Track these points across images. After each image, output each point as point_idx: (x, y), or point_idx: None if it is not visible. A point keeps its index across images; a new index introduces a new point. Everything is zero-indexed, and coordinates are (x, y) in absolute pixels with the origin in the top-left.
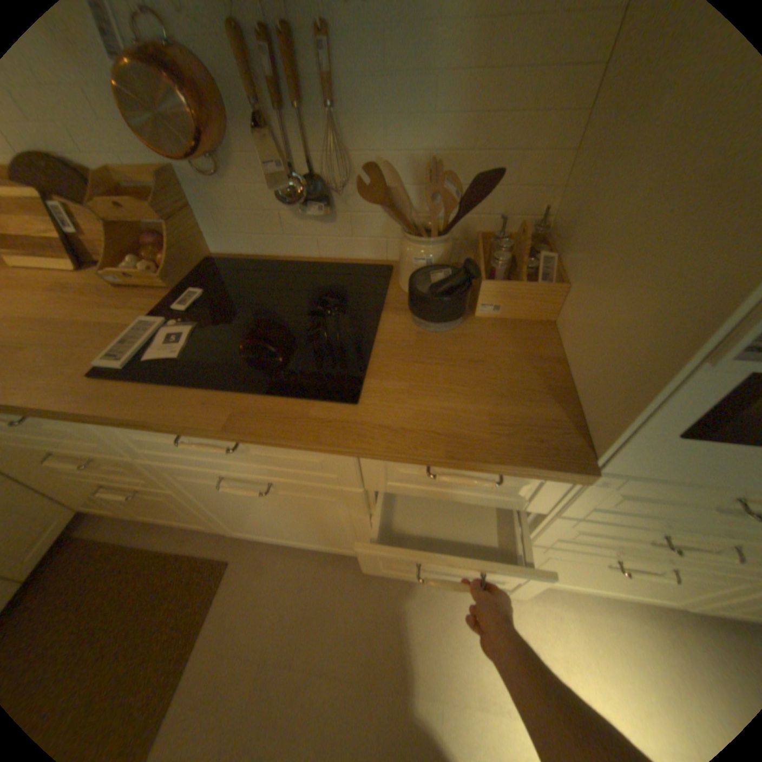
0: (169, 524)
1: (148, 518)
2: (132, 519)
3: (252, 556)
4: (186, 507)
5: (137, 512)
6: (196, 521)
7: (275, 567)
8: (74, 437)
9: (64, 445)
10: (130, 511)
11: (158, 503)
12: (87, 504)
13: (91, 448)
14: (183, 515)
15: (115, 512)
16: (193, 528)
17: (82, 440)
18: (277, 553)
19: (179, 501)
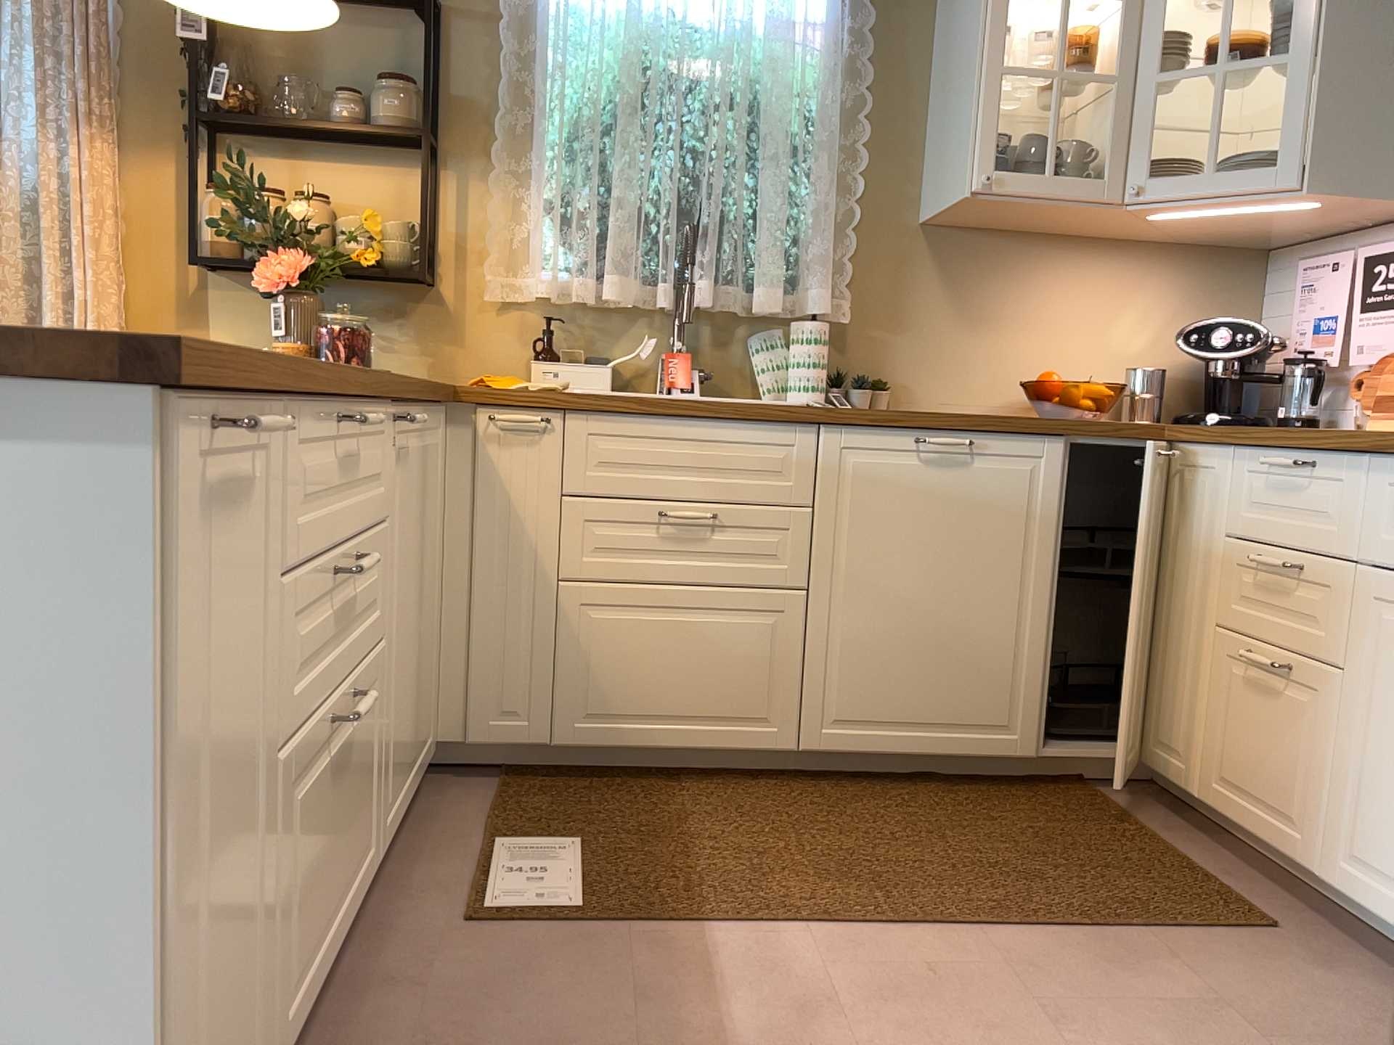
0: (1248, 818)
1: (1230, 790)
2: (1198, 798)
3: (1331, 957)
4: (1330, 734)
5: (1231, 762)
6: (1307, 804)
7: (1361, 991)
8: (1326, 512)
9: (1297, 536)
10: (1224, 756)
11: (1294, 718)
12: (1176, 730)
13: (1325, 540)
14: (1300, 774)
15: (1195, 763)
16: (1280, 839)
17: (1330, 521)
18: (1383, 987)
19: (1333, 708)
